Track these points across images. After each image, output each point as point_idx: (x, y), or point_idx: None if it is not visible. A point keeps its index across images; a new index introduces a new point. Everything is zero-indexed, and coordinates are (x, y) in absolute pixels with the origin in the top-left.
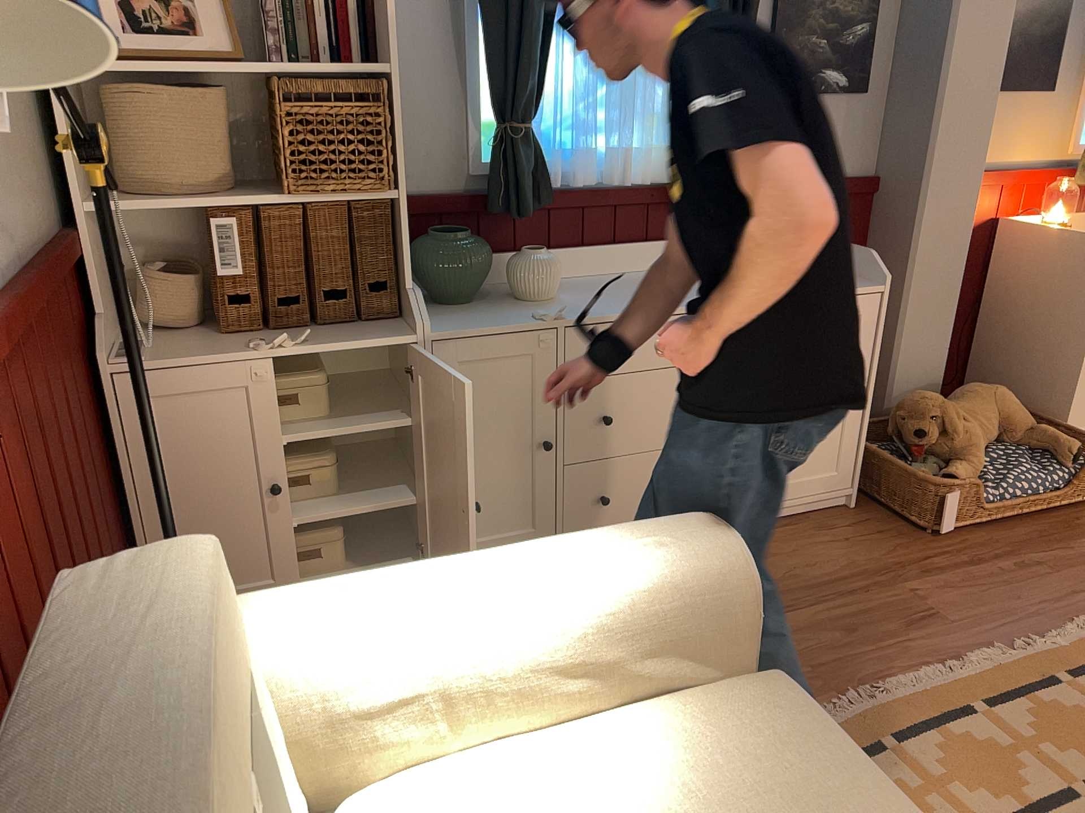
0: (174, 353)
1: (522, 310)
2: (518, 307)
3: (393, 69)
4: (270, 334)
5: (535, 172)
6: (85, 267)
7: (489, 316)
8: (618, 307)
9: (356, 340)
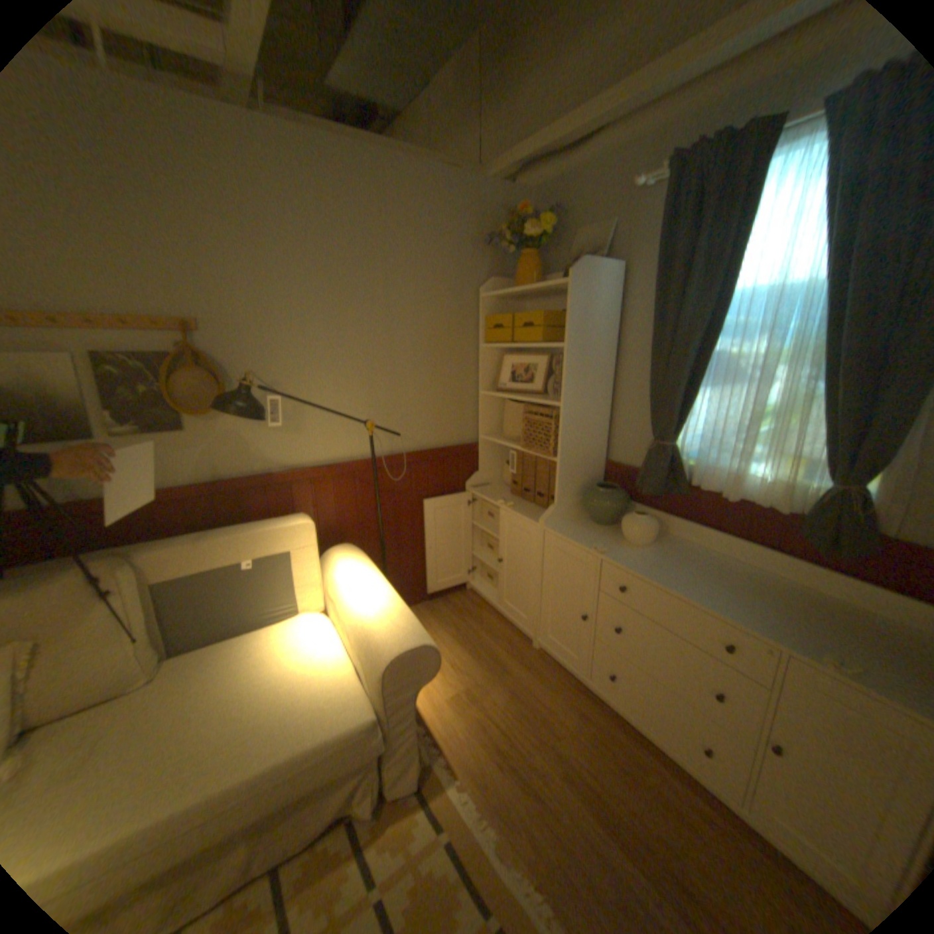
0: (487, 492)
1: (605, 542)
2: (611, 540)
3: (570, 405)
4: (518, 500)
5: (667, 472)
6: (479, 455)
7: (586, 535)
8: (649, 570)
9: (525, 516)
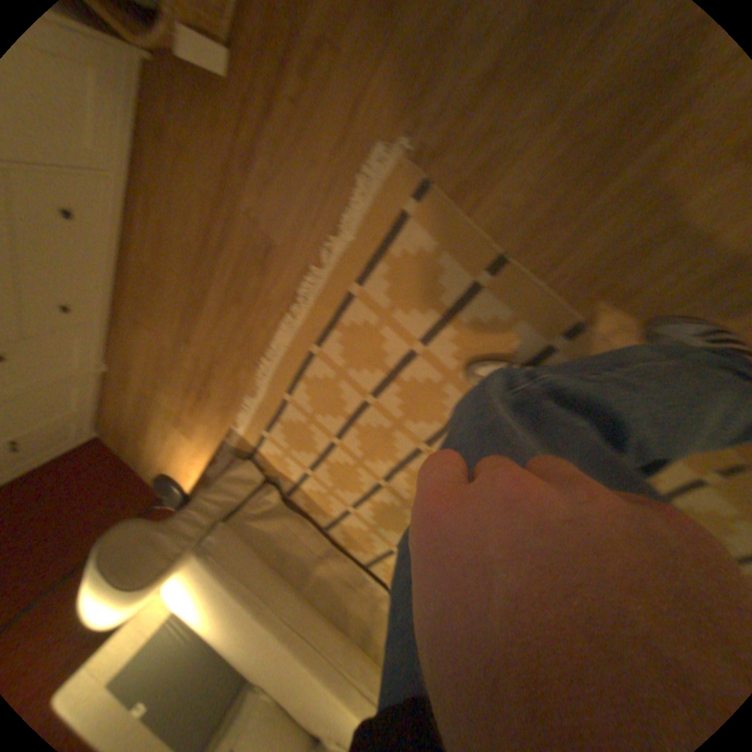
0: None
1: None
2: None
3: None
4: None
5: None
6: None
7: None
8: None
9: None
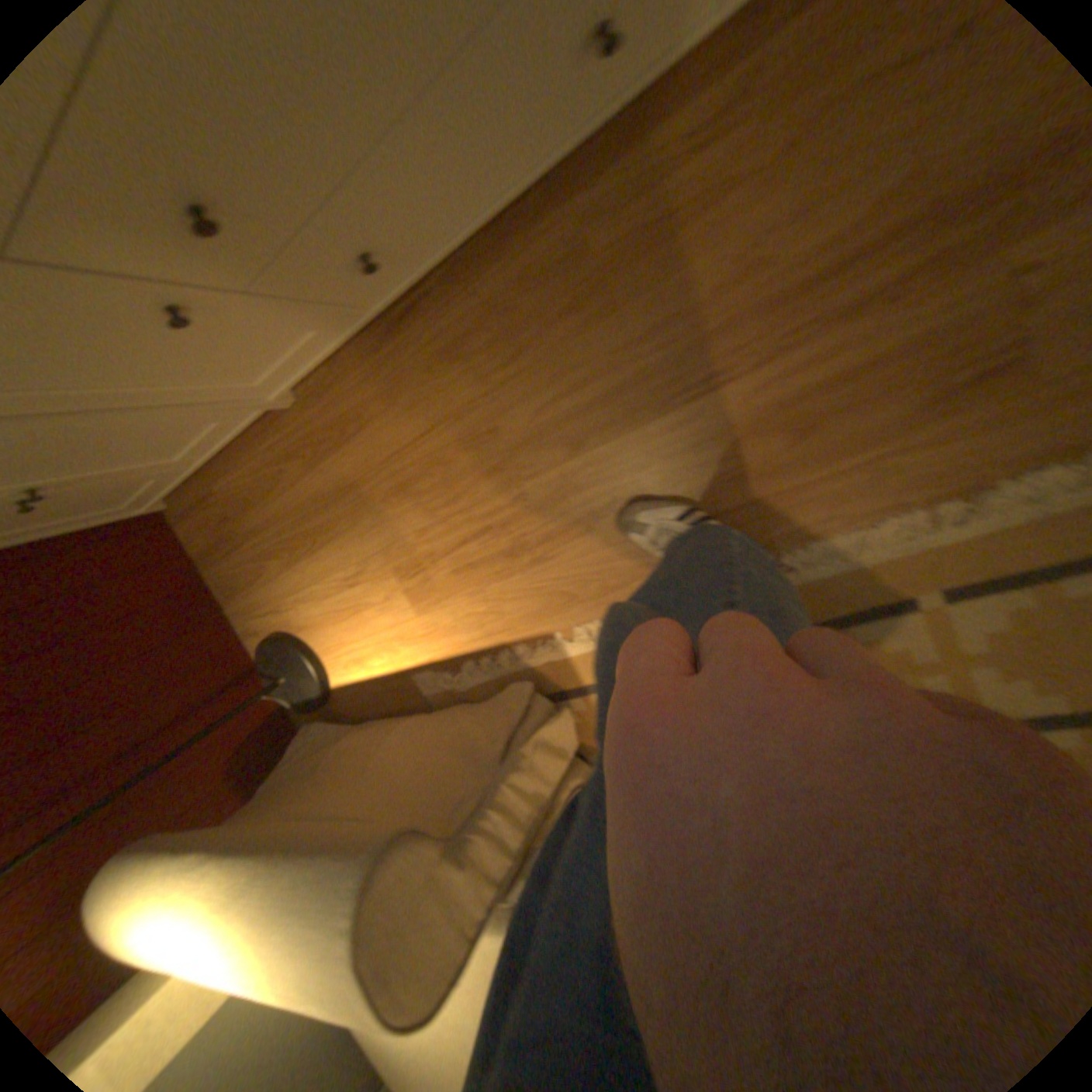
0: None
1: None
2: None
3: None
4: None
5: None
6: None
7: None
8: None
9: None
